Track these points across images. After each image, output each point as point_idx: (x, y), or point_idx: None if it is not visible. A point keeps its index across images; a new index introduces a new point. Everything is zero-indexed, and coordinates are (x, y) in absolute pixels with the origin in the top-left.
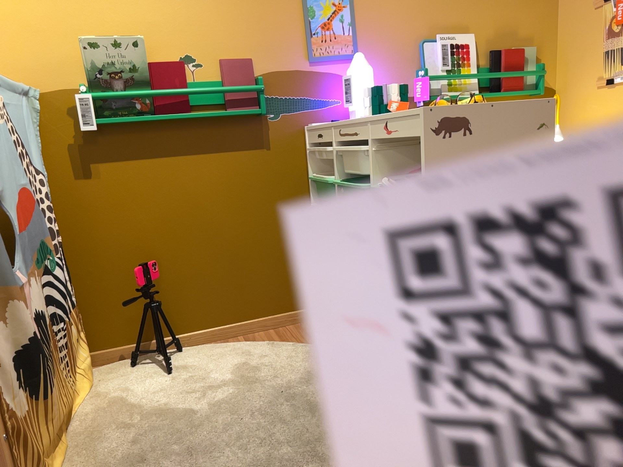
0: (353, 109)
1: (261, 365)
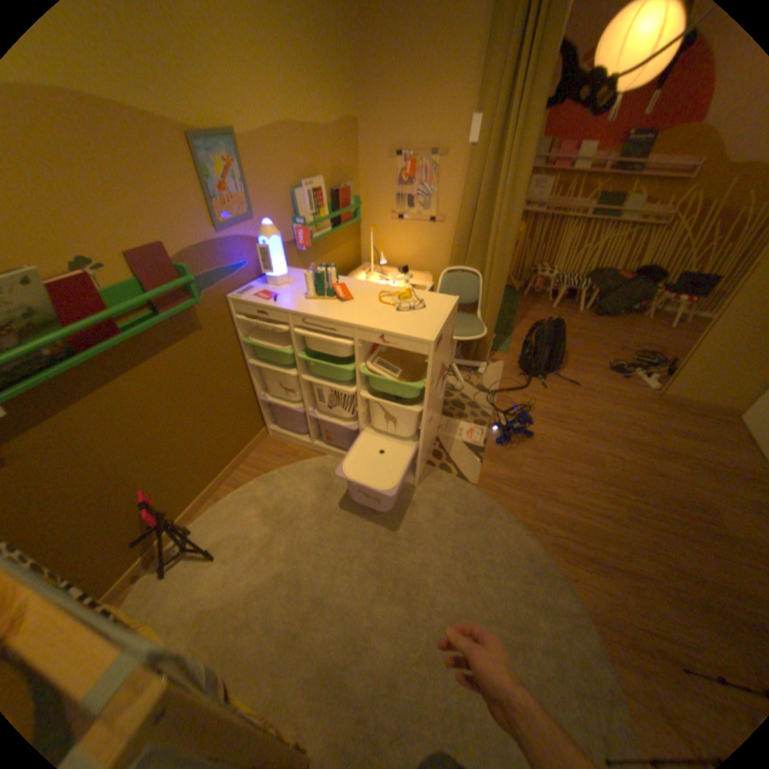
0: (271, 275)
1: (277, 503)
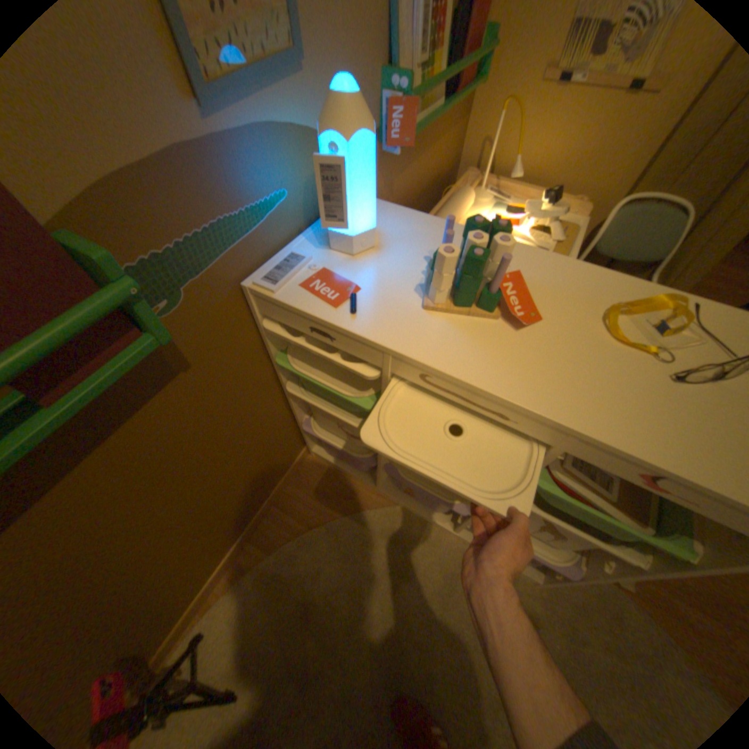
0: (341, 229)
1: (328, 594)
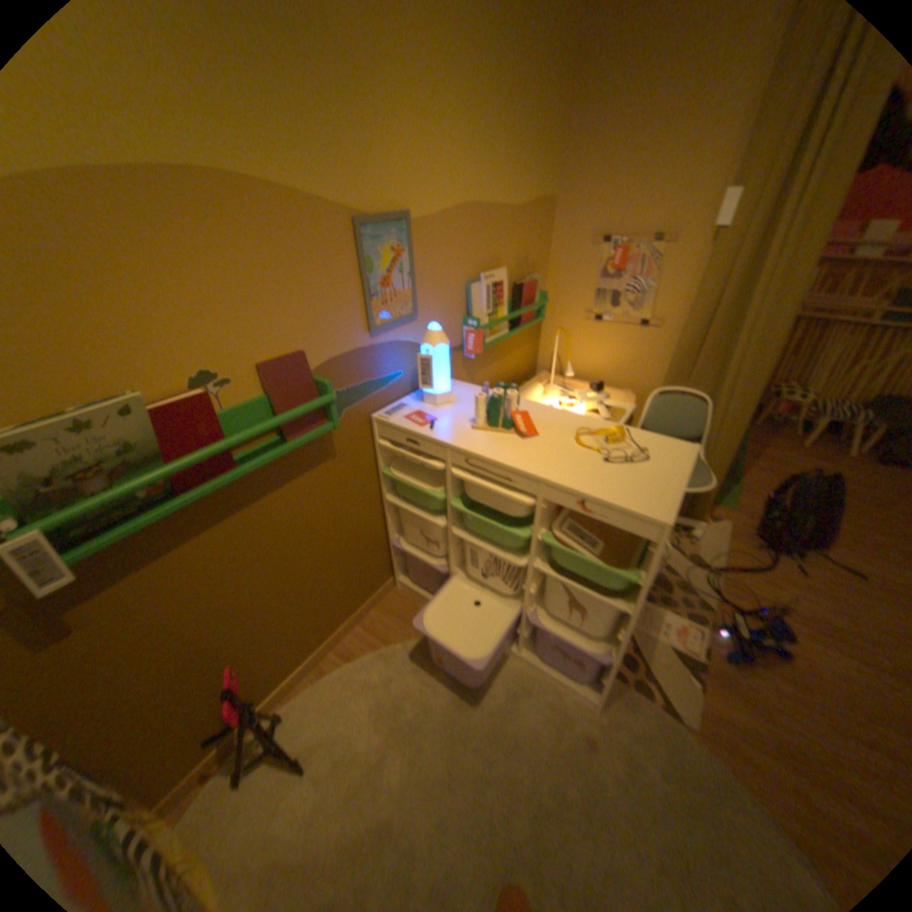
0: (430, 392)
1: (397, 700)
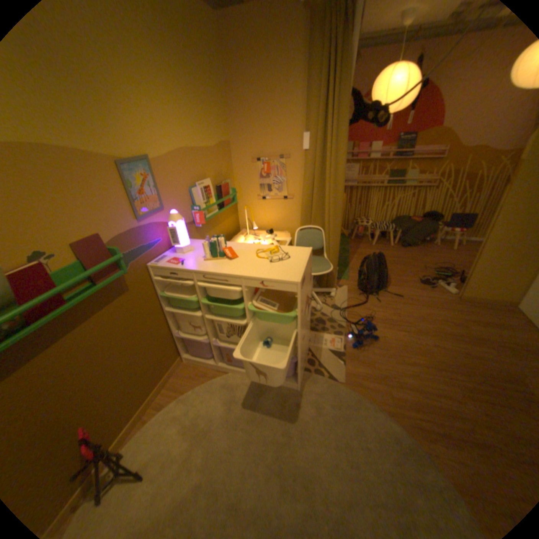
0: (178, 246)
1: (193, 420)
